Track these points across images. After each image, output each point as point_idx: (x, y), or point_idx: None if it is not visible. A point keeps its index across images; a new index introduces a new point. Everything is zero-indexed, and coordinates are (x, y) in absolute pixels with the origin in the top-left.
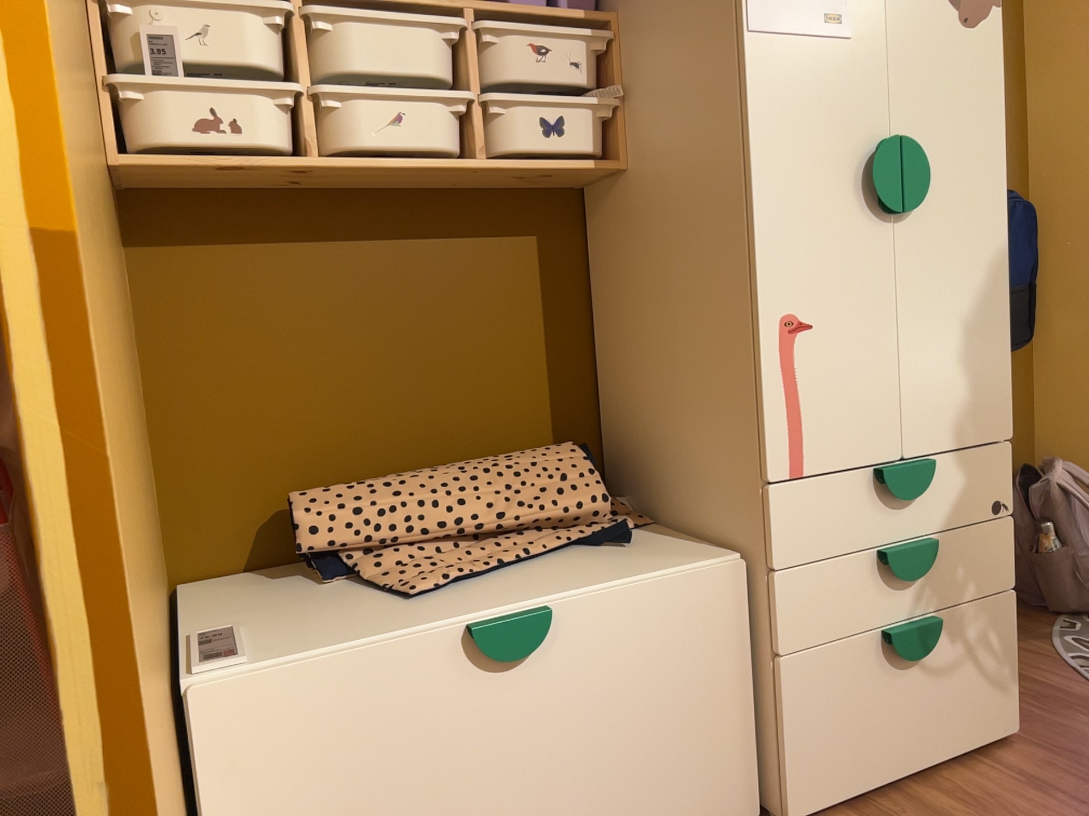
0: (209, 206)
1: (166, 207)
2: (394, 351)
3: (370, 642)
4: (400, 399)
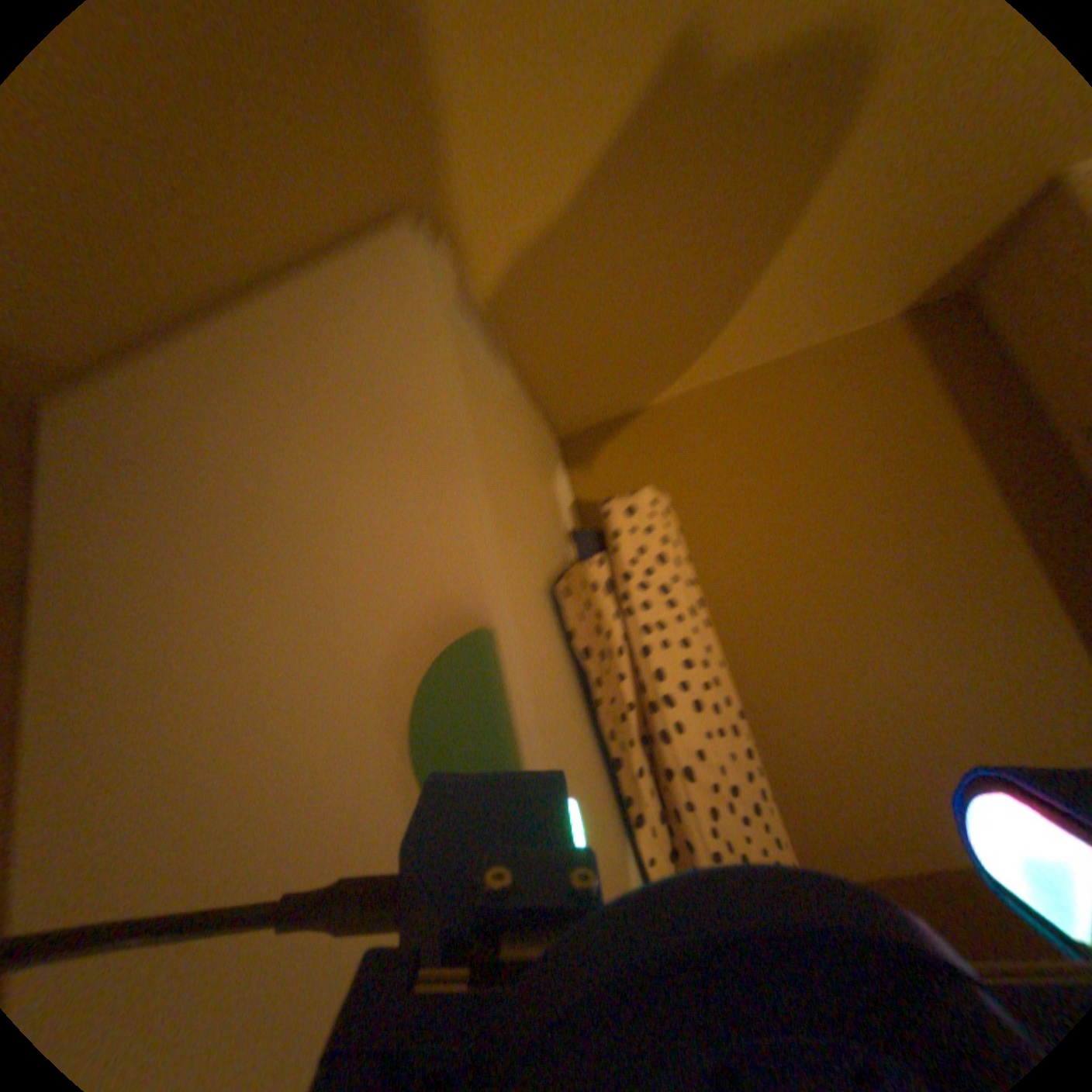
0: (985, 376)
1: (964, 339)
2: (870, 619)
3: (478, 467)
4: (803, 635)
